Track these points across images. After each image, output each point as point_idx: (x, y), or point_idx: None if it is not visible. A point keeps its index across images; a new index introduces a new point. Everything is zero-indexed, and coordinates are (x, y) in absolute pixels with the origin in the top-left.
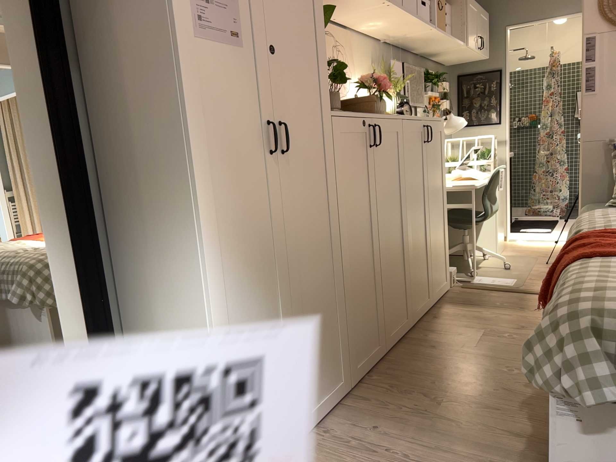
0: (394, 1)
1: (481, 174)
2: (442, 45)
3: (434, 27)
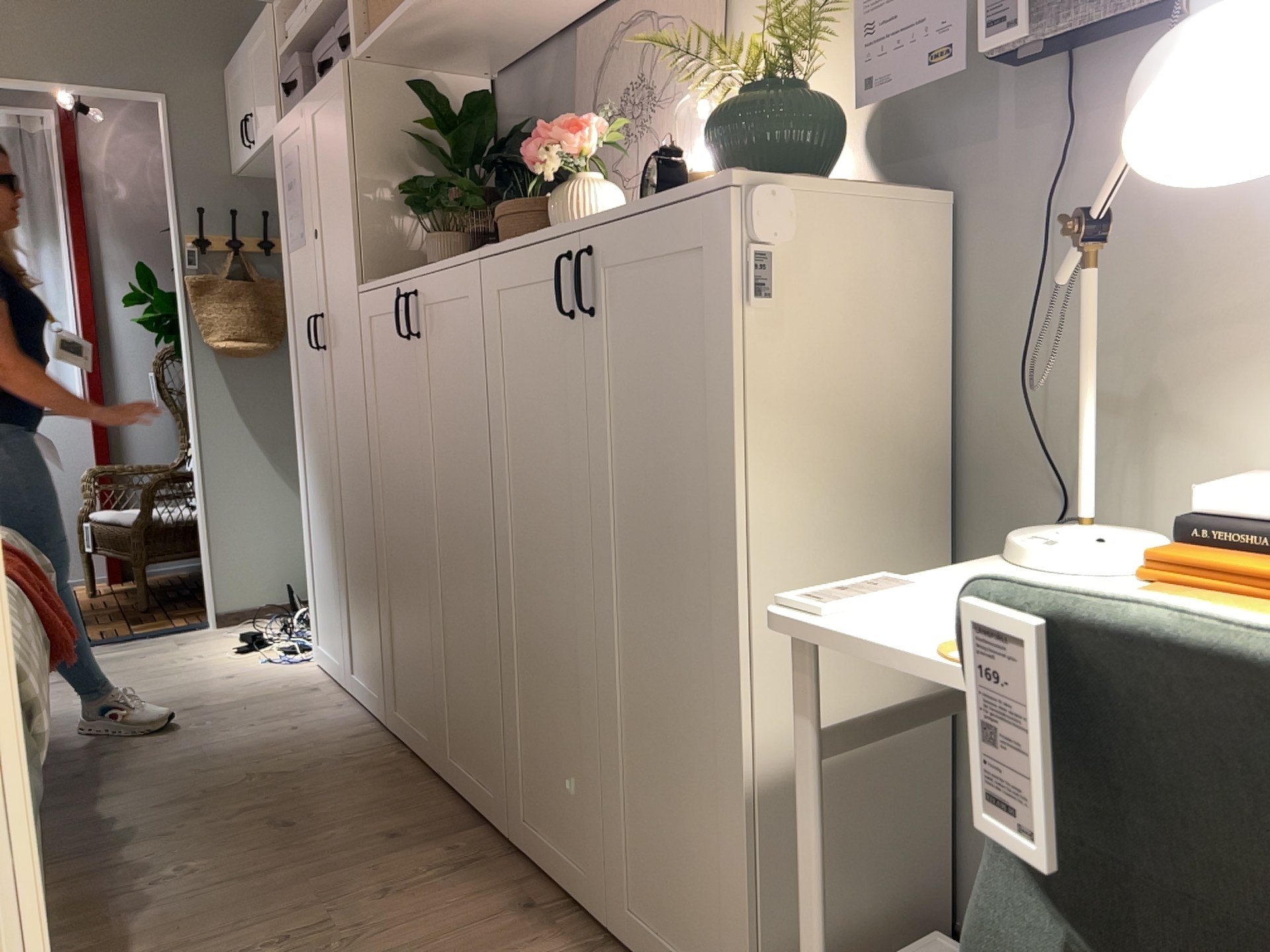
0: None
1: None
2: None
3: None
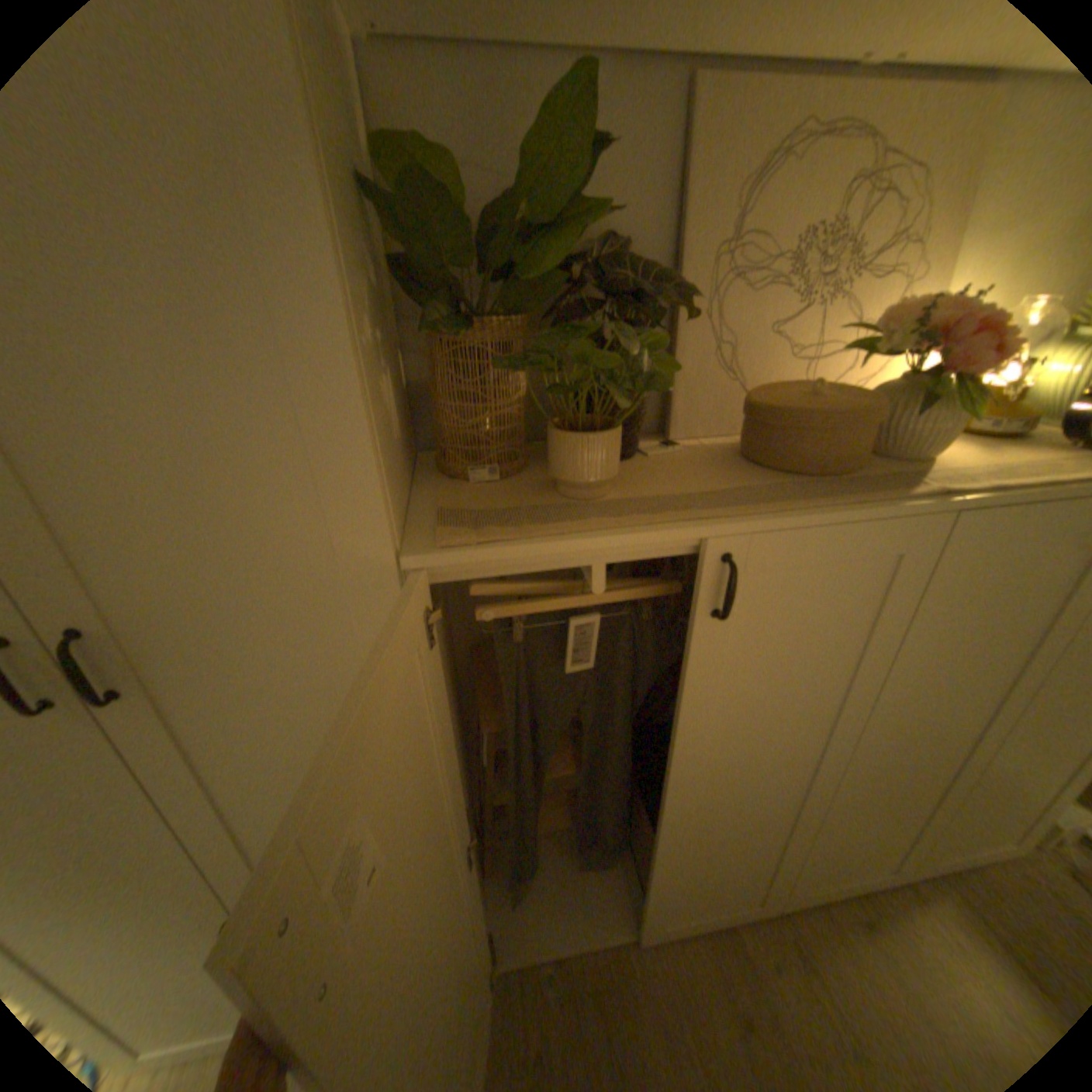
0: None
1: None
2: None
3: None
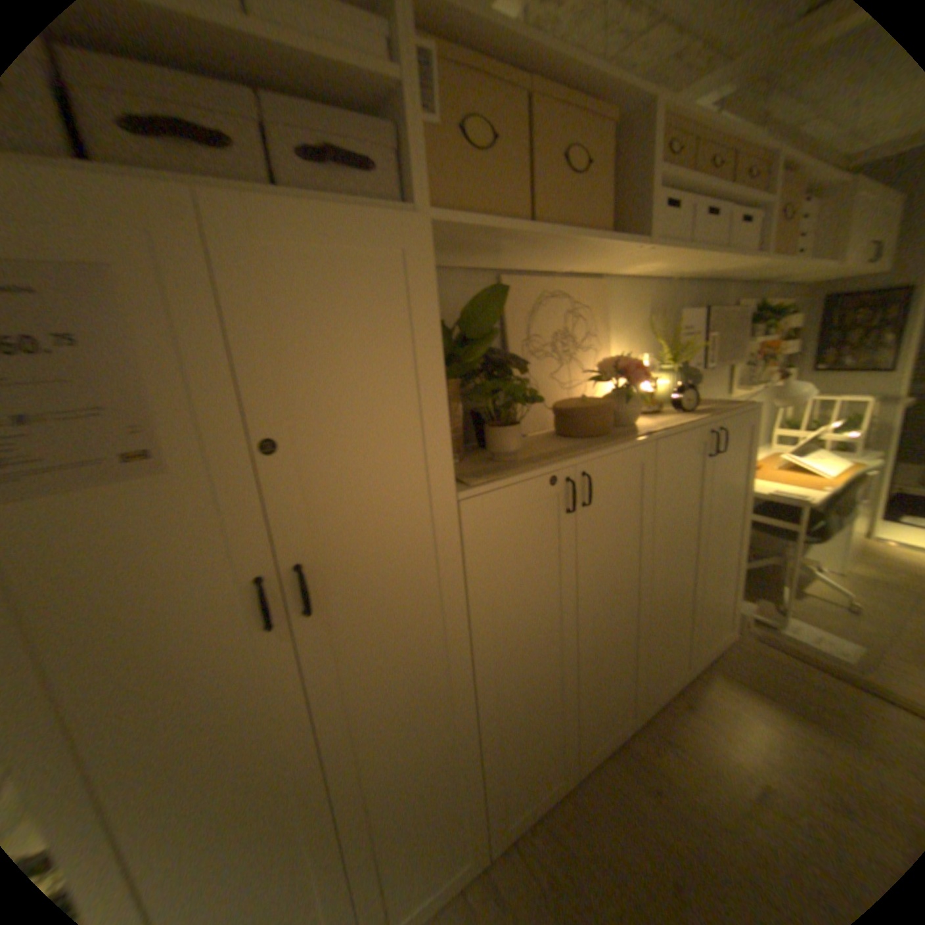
0: (671, 234)
1: (833, 463)
2: (790, 269)
3: (765, 255)
